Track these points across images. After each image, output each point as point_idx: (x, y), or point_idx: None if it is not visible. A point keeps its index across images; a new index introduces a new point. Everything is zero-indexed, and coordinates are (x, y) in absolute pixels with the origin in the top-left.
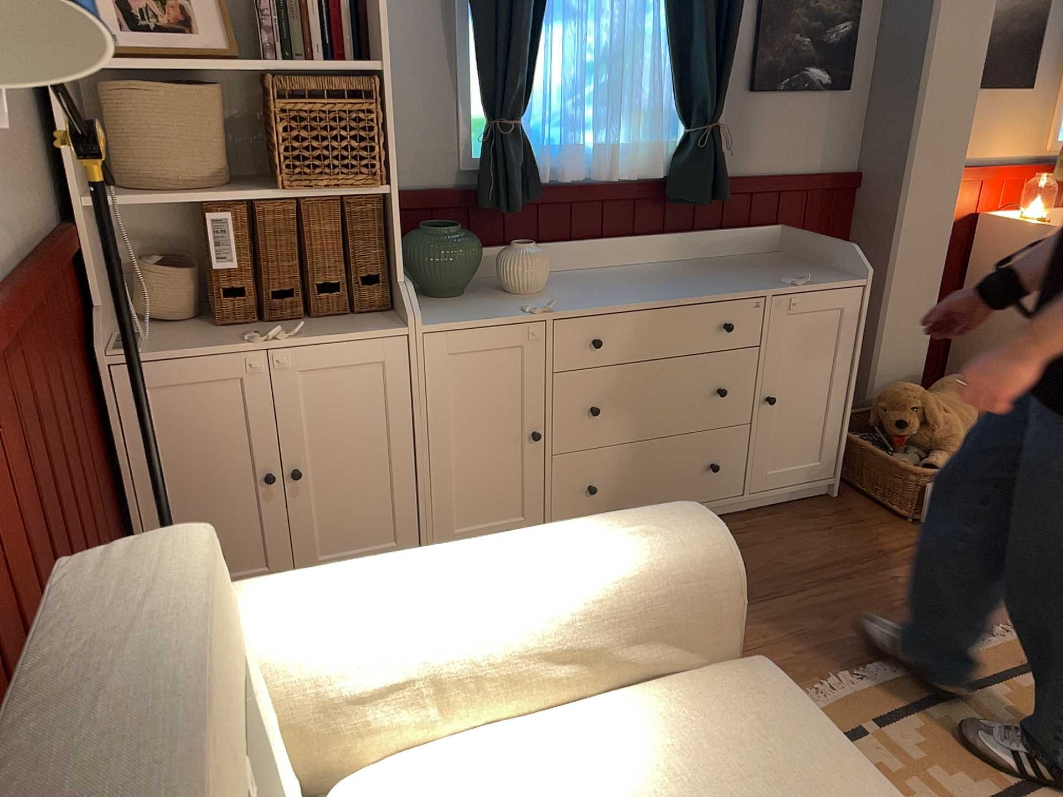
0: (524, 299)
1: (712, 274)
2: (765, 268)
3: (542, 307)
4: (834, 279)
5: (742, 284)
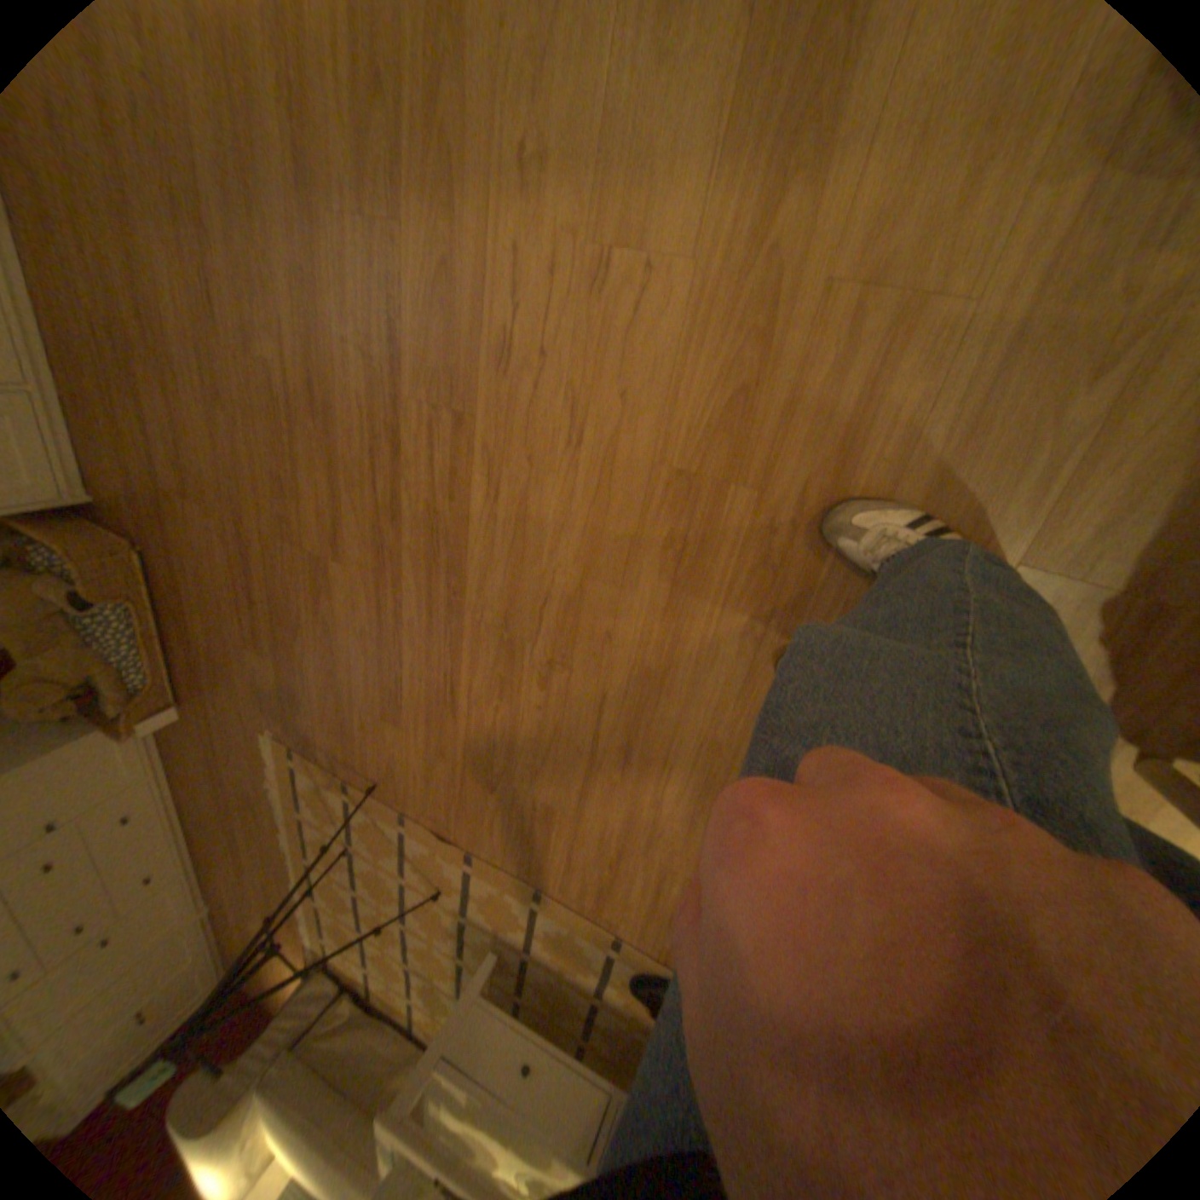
0: None
1: None
2: None
3: None
4: None
5: None
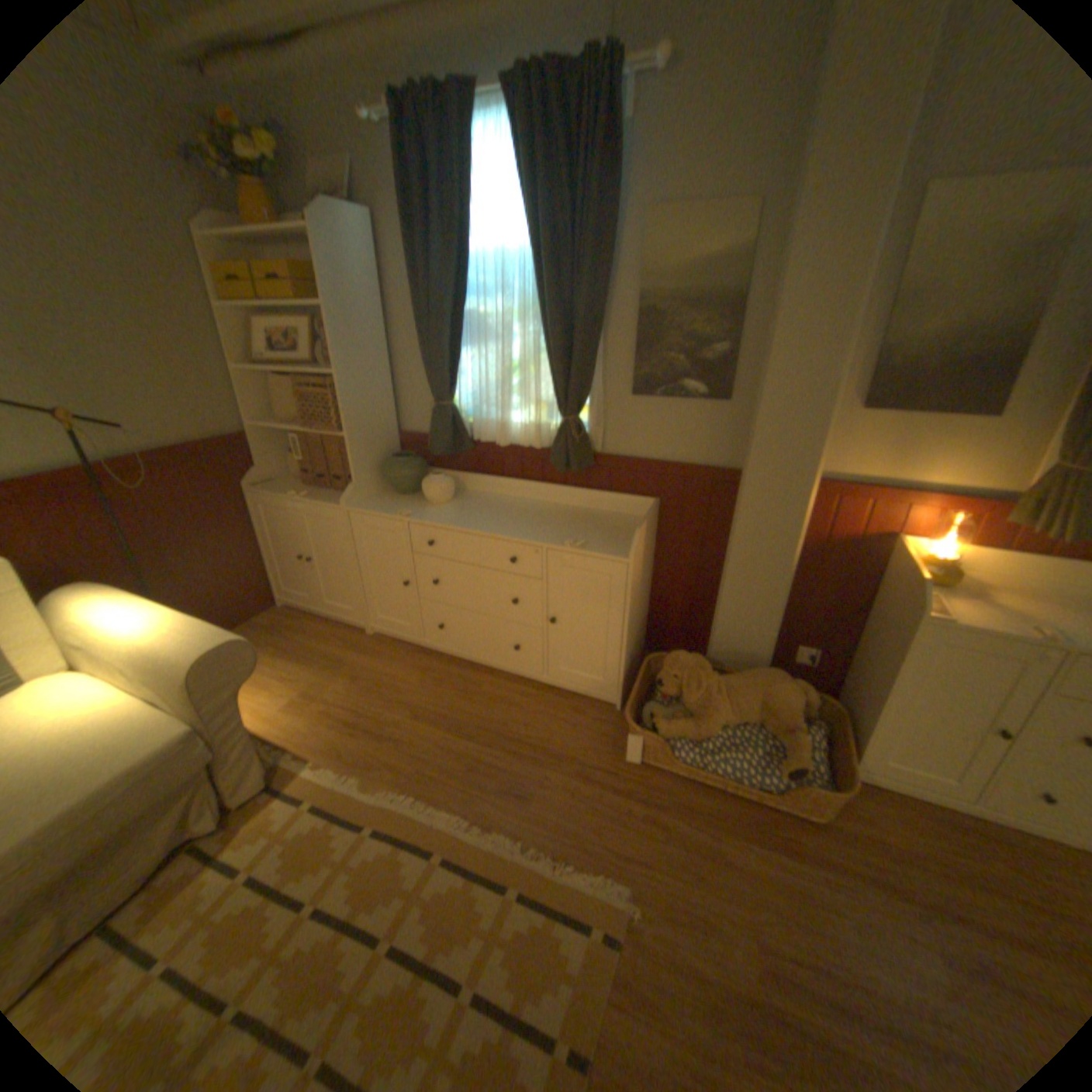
0: (422, 507)
1: (554, 522)
2: (598, 528)
3: (411, 514)
4: (609, 551)
5: (542, 534)
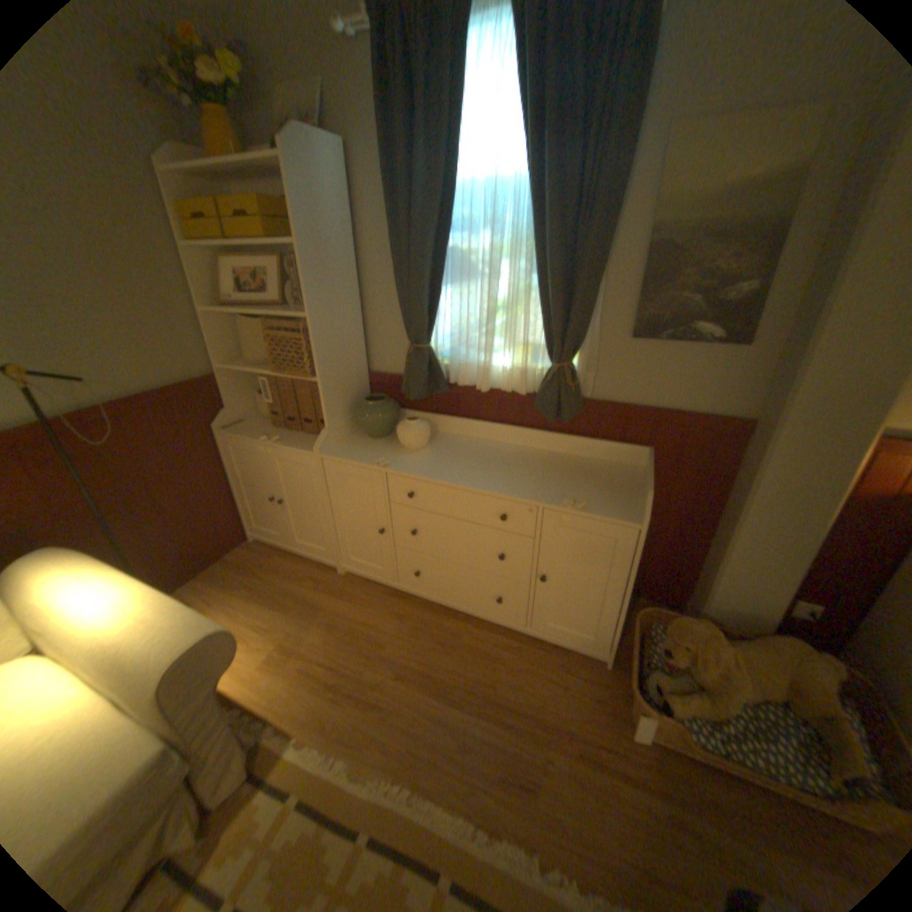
0: (398, 452)
1: (541, 471)
2: (591, 480)
3: (389, 462)
4: (616, 512)
5: (534, 489)
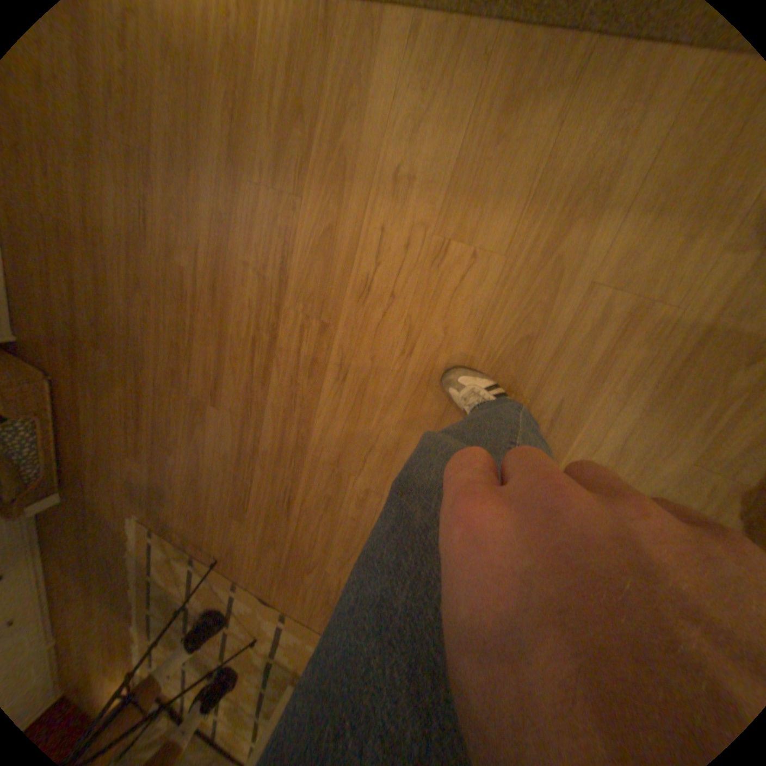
0: None
1: None
2: None
3: None
4: None
5: None
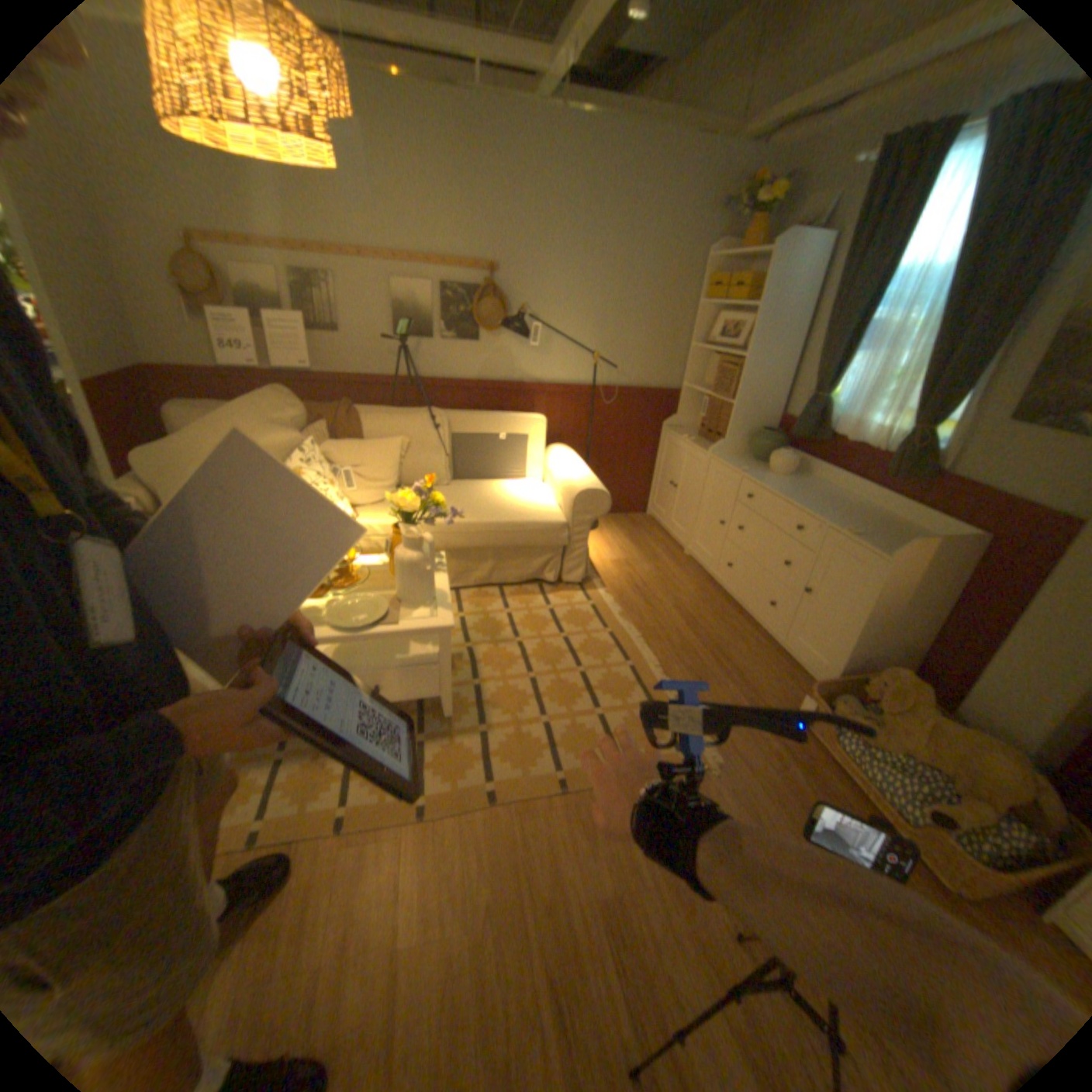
0: (762, 472)
1: (860, 517)
2: (898, 535)
3: (749, 472)
4: (883, 549)
5: (836, 518)
